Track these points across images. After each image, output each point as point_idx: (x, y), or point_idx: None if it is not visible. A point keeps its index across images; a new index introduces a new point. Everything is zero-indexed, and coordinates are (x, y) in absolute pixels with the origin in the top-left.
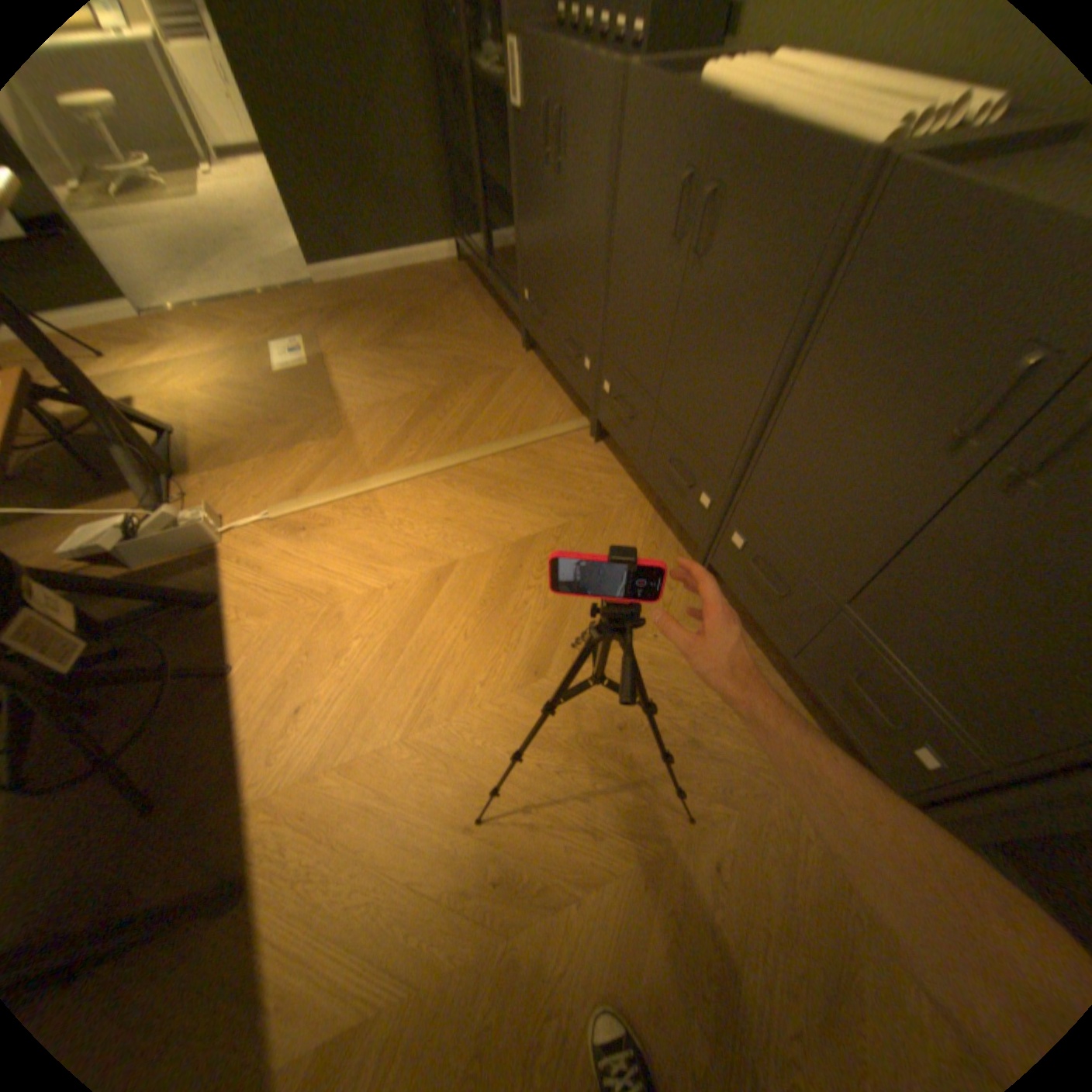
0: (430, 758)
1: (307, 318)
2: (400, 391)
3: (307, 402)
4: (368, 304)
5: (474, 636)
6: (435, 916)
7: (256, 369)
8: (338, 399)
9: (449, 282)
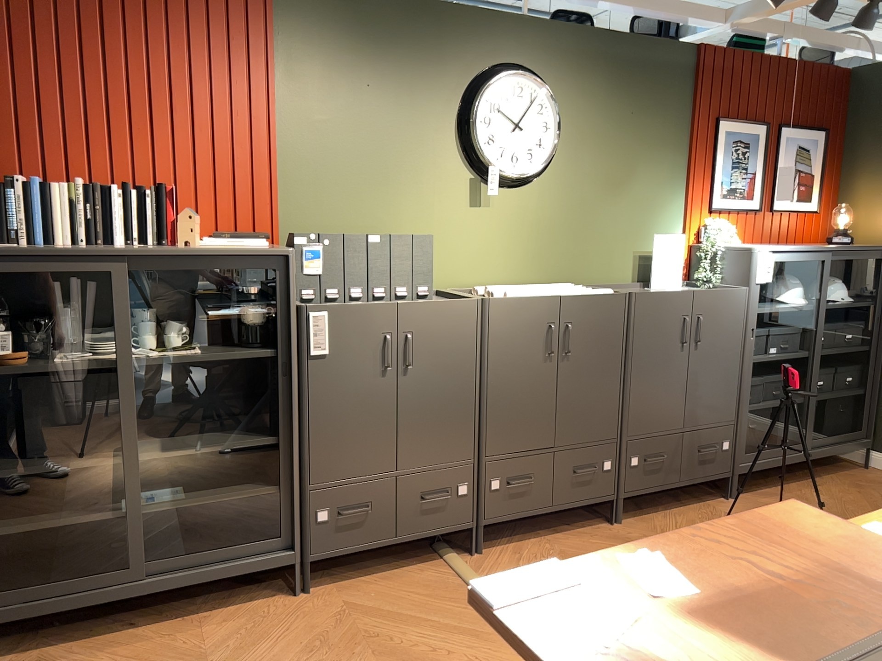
0: None
1: None
2: None
3: None
4: None
5: None
6: None
7: None
8: None
9: None
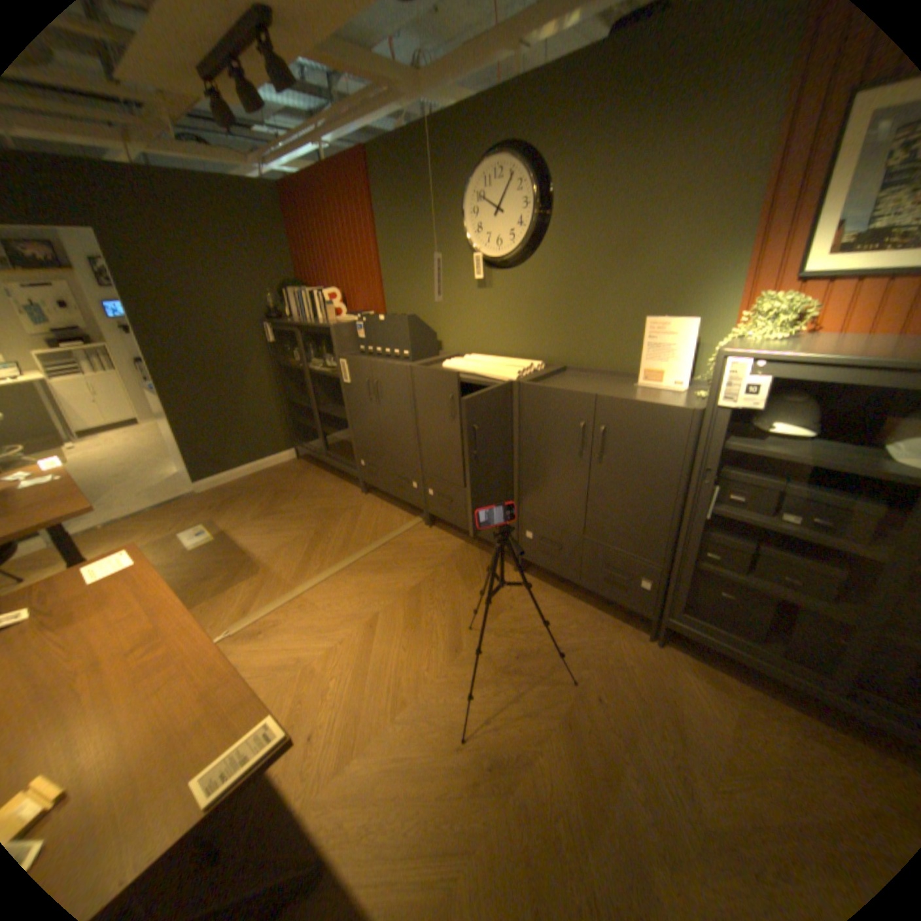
0: (415, 723)
1: (199, 513)
2: (291, 536)
3: (223, 561)
4: (243, 495)
5: (408, 647)
6: (463, 806)
7: (171, 553)
8: (247, 552)
9: (295, 471)
